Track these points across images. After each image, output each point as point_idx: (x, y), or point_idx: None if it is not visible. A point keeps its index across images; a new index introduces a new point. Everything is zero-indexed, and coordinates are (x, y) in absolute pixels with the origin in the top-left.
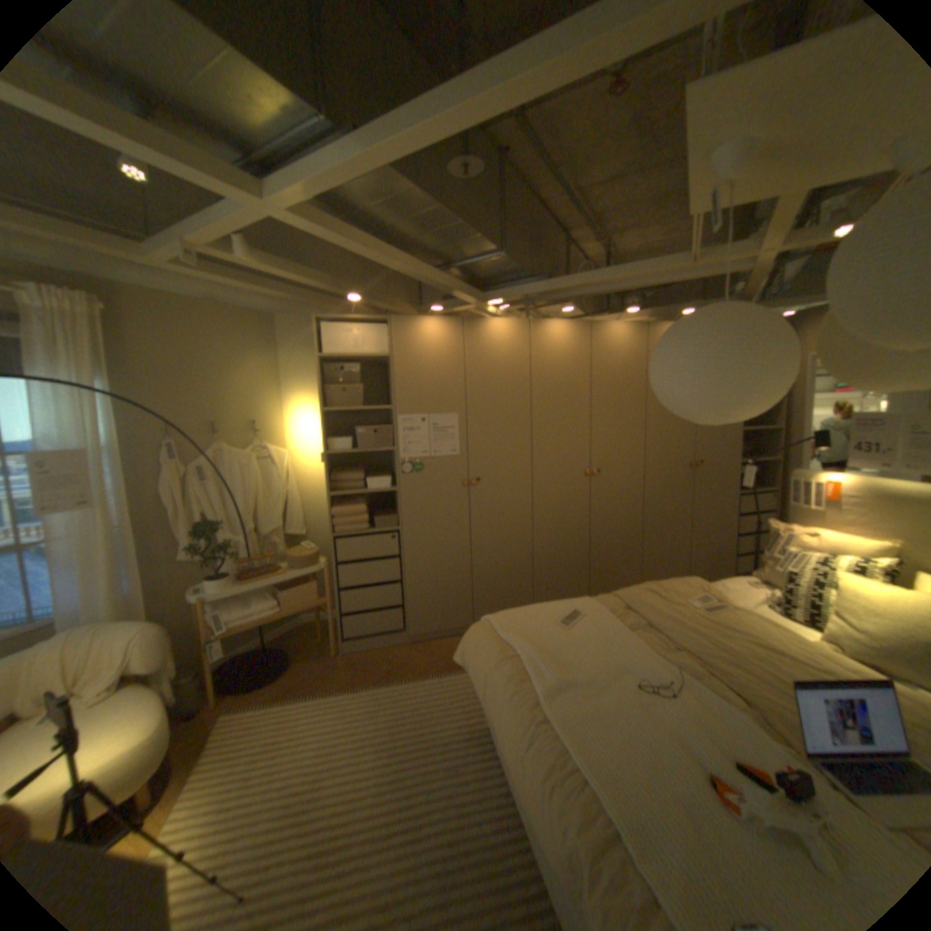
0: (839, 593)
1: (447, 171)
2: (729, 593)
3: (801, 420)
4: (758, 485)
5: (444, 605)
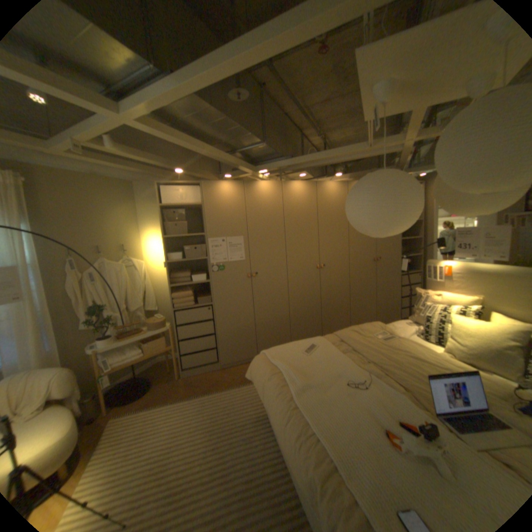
0: (452, 326)
1: (227, 97)
2: (395, 329)
3: (431, 233)
4: (411, 269)
5: (239, 346)
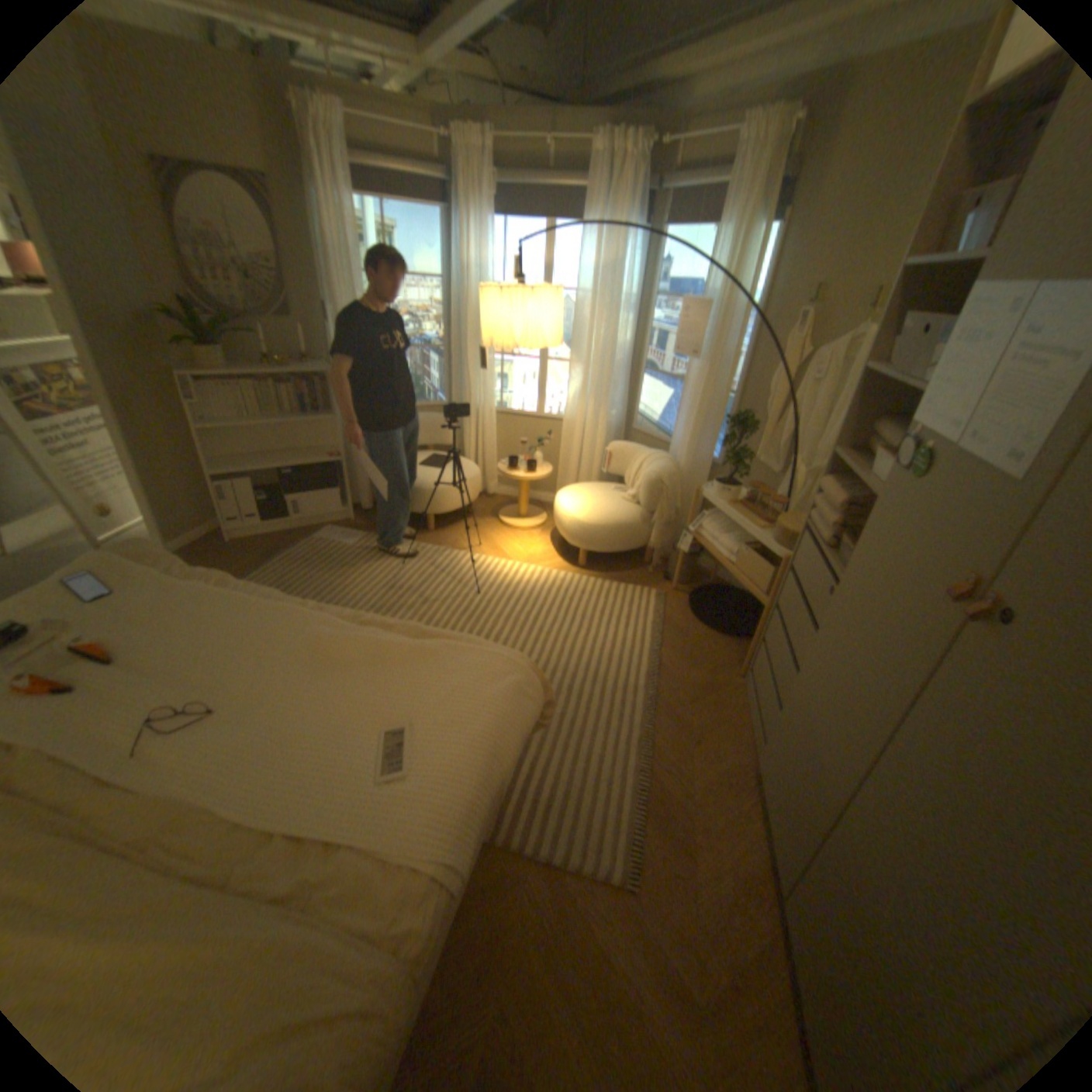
0: None
1: None
2: None
3: None
4: None
5: (790, 791)
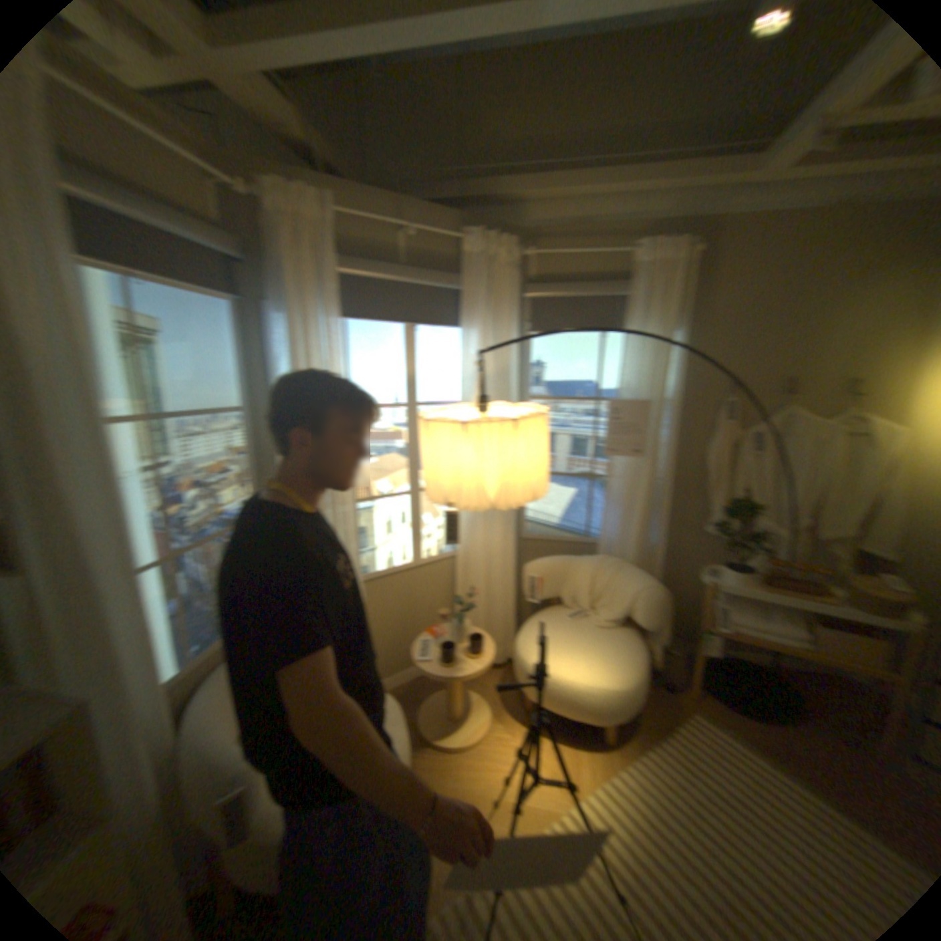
0: None
1: None
2: None
3: None
4: None
5: None
